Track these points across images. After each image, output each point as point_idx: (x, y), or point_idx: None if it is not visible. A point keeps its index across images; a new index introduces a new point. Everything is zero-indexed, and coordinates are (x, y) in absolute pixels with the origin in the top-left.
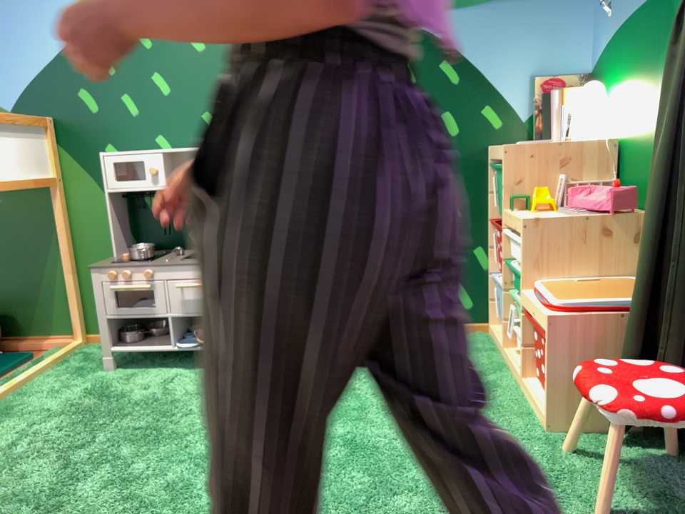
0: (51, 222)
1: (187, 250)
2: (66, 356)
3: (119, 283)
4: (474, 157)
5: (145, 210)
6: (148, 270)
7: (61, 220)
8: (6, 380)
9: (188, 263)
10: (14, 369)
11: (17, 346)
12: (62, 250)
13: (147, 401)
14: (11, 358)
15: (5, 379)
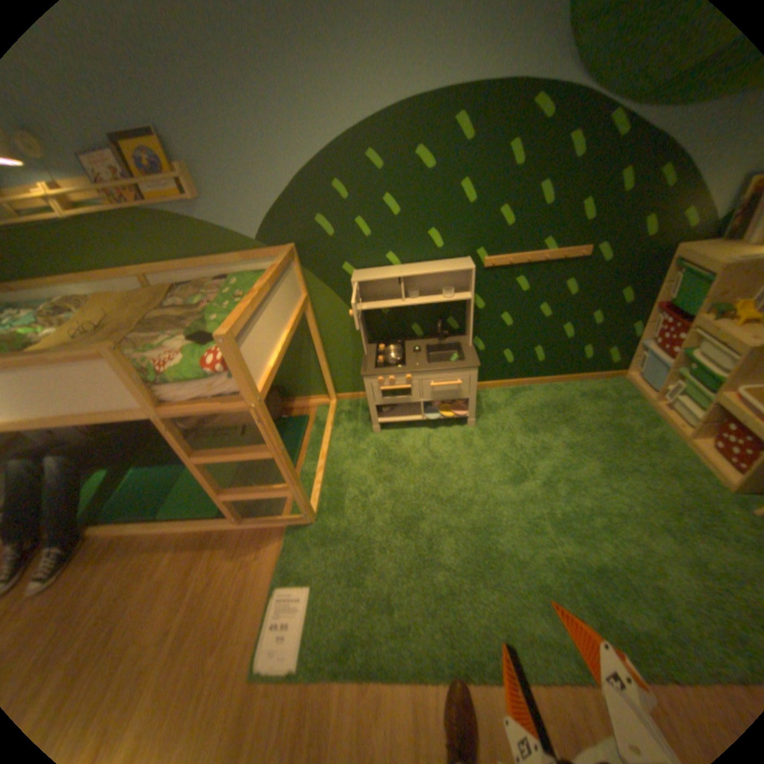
0: (302, 326)
1: (413, 341)
2: (334, 417)
3: (385, 385)
4: (661, 255)
5: (378, 314)
6: (408, 376)
7: (313, 327)
8: (311, 445)
9: (439, 370)
10: (306, 431)
11: (291, 407)
12: (316, 347)
13: (425, 465)
14: (298, 422)
15: (307, 442)
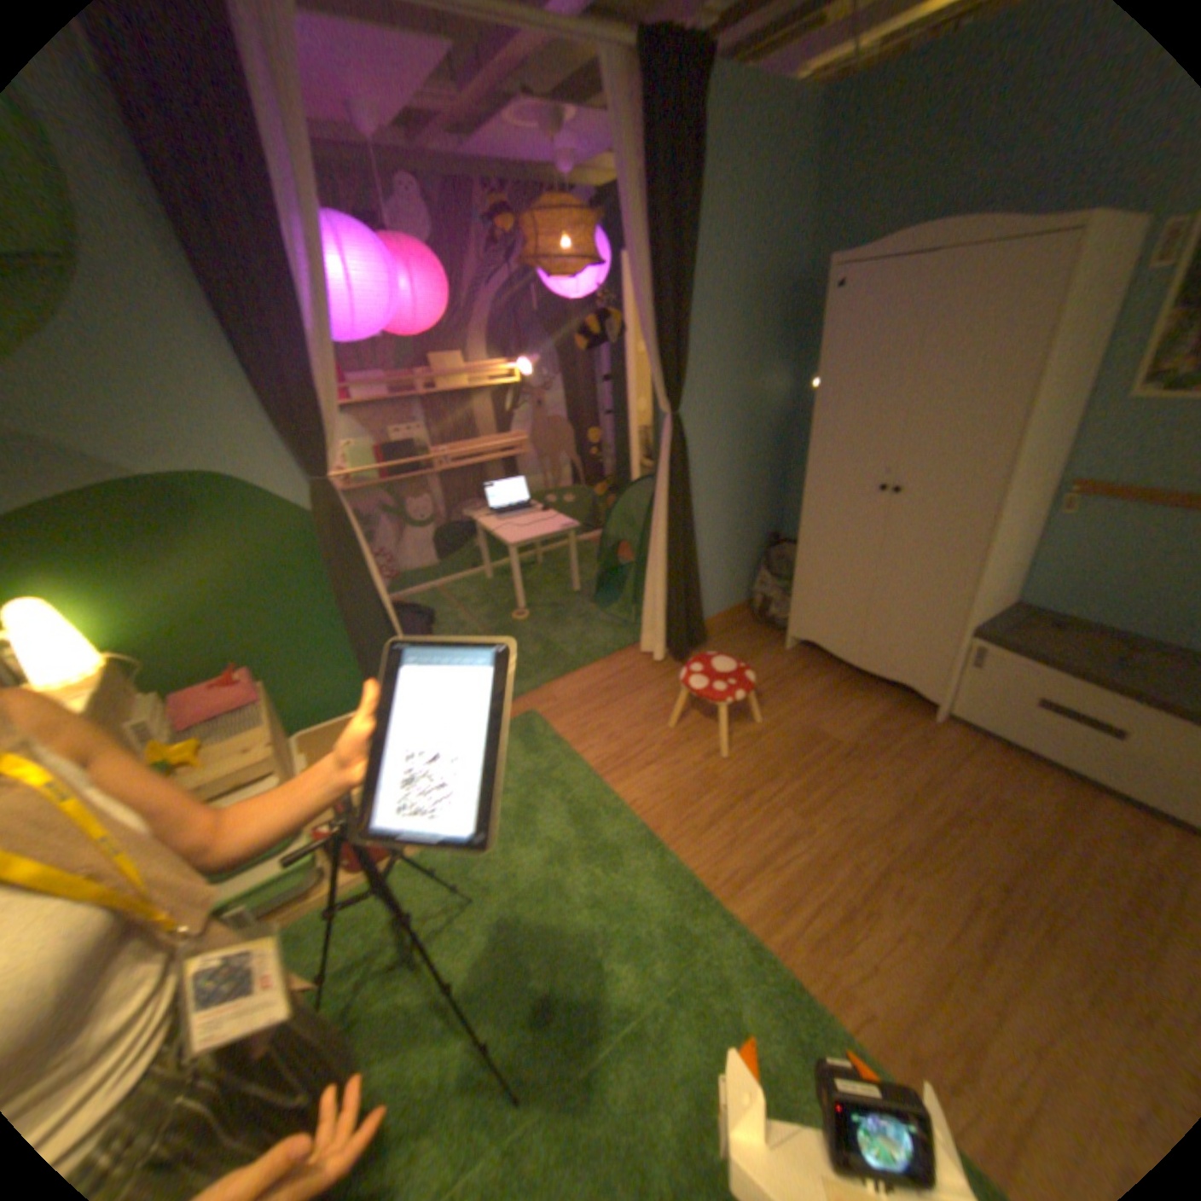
0: None
1: None
2: None
3: None
4: None
5: None
6: None
7: None
8: None
9: None
10: None
11: None
12: None
13: None
14: None
15: None
